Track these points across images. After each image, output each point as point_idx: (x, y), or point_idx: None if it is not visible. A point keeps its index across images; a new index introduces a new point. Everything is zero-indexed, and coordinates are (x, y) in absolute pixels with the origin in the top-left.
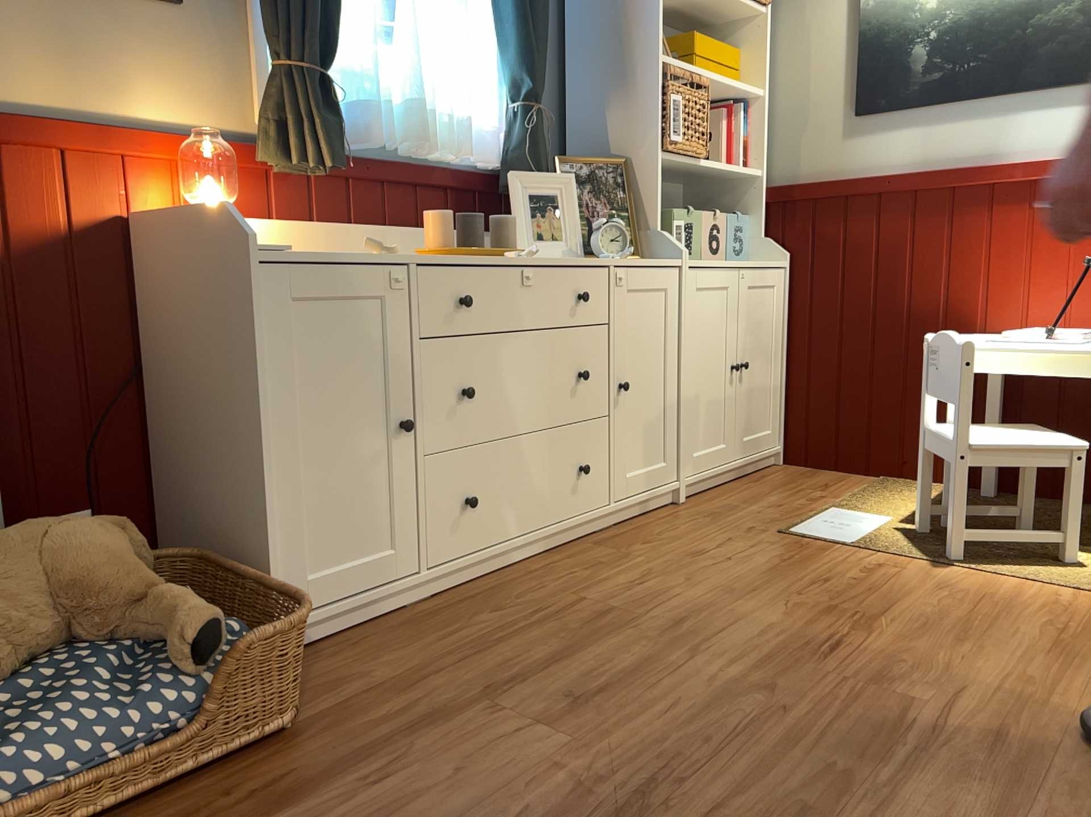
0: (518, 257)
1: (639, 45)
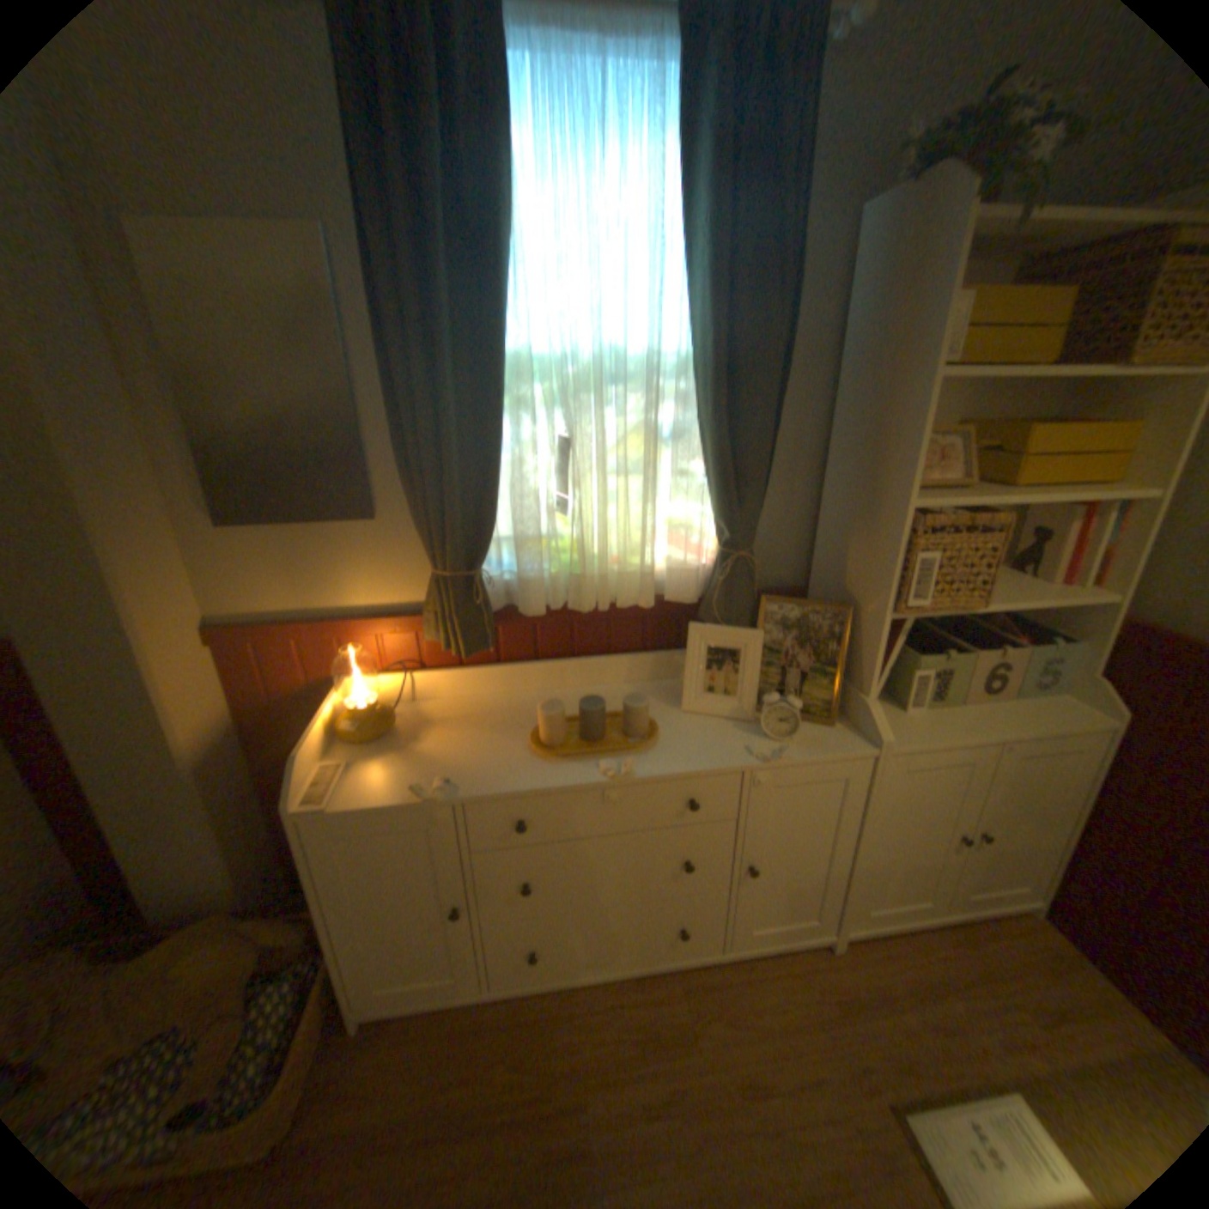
0: (605, 776)
1: (893, 482)
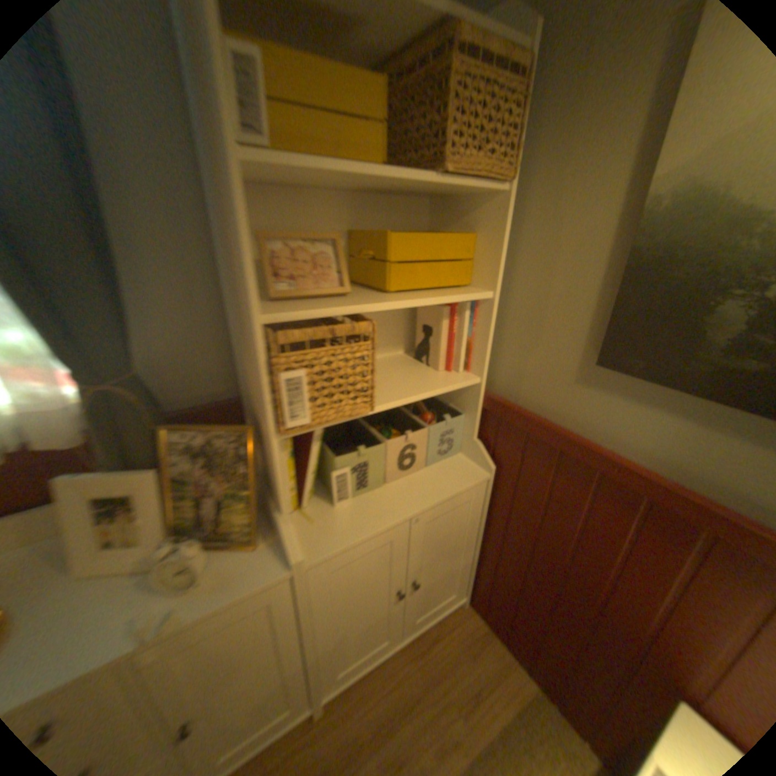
0: None
1: (242, 293)
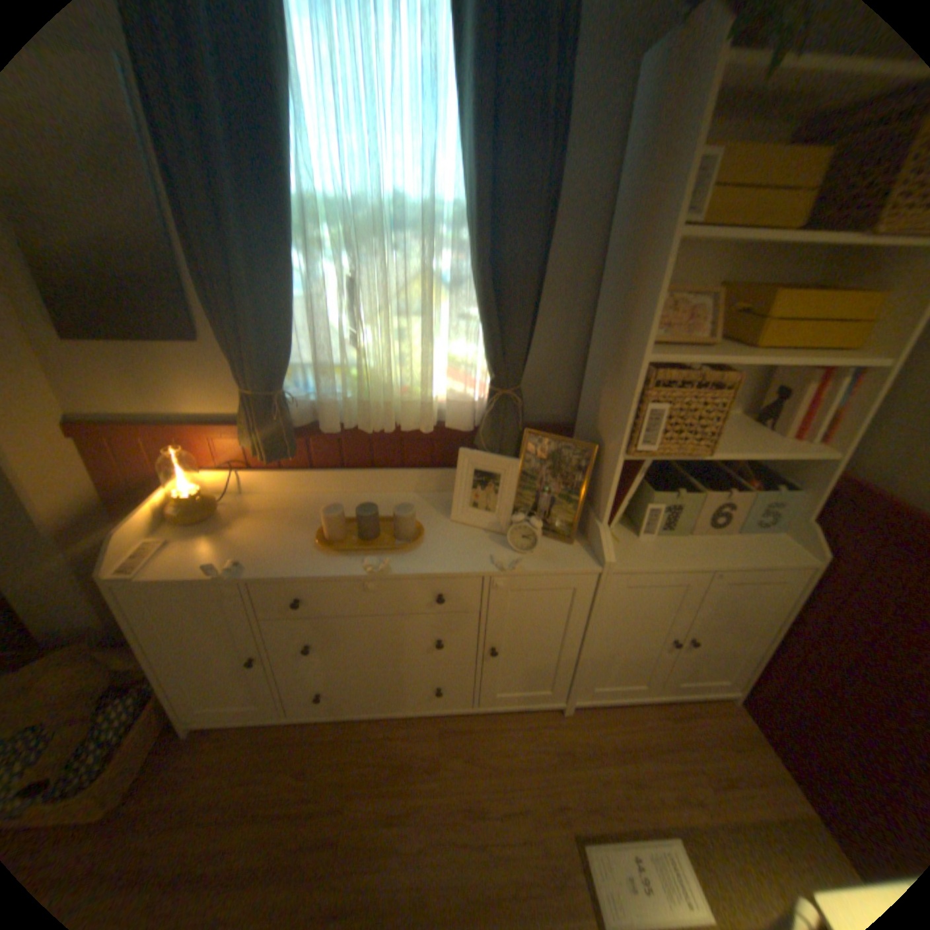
0: (367, 570)
1: (636, 336)
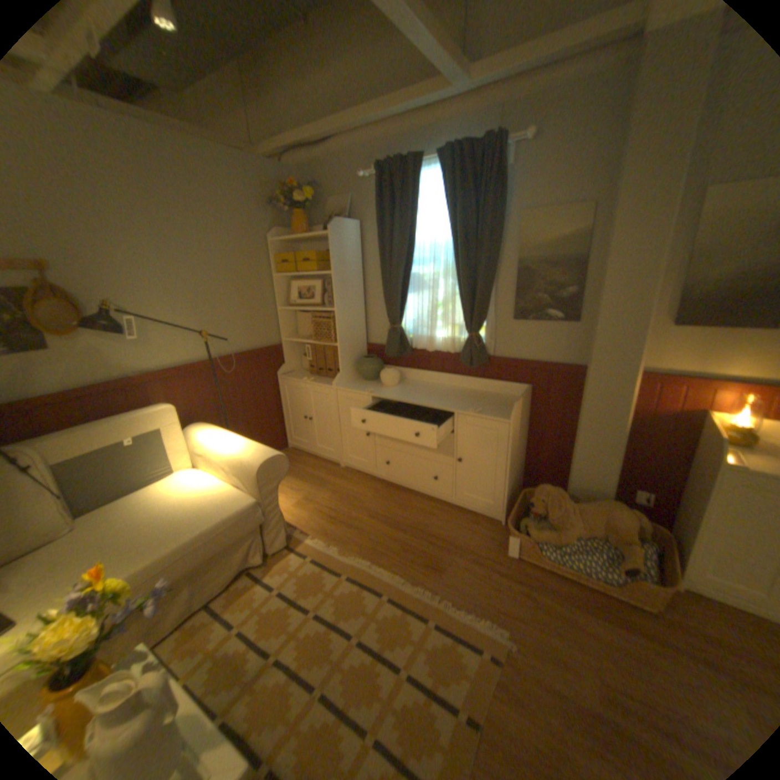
0: None
1: None
